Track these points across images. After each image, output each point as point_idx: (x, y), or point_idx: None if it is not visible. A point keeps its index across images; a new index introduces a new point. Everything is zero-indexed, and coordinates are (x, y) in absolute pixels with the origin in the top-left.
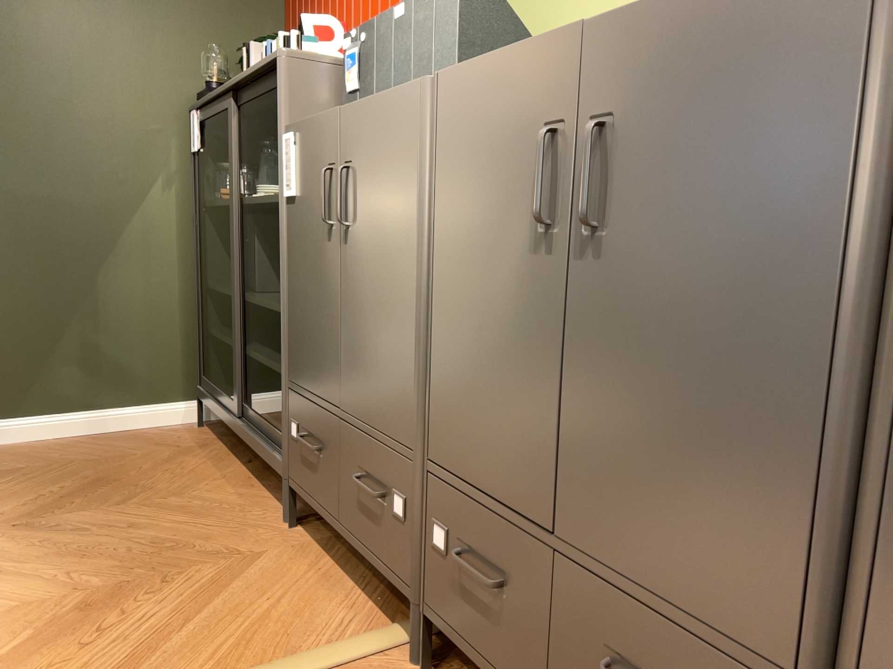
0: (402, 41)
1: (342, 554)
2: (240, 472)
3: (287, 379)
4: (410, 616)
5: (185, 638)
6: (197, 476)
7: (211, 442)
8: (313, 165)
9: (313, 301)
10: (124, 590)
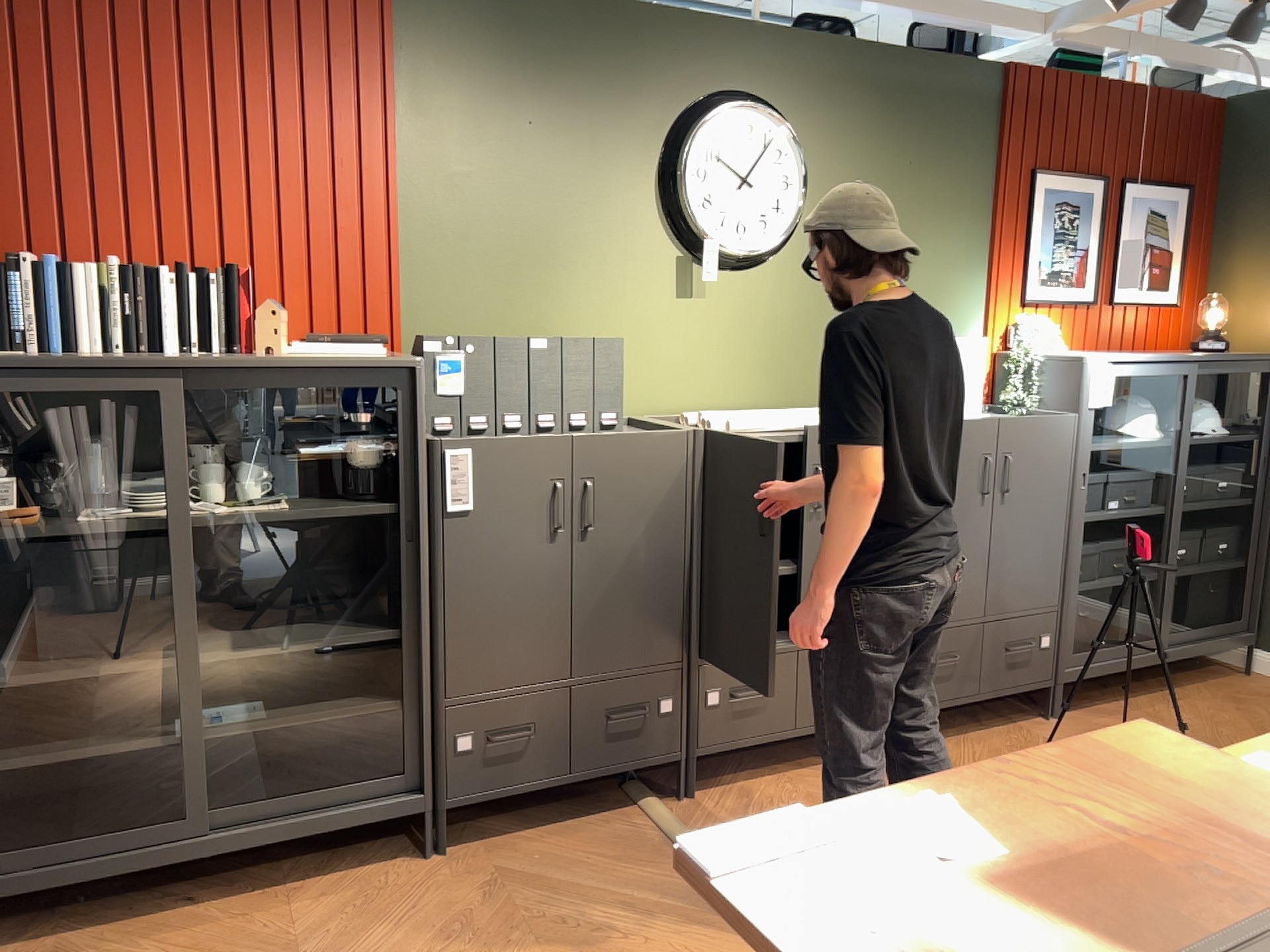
0: (543, 366)
1: (513, 826)
2: (230, 902)
3: (444, 698)
4: (622, 799)
5: (638, 893)
6: (216, 939)
7: (44, 944)
8: (515, 479)
9: (515, 602)
10: (551, 940)
